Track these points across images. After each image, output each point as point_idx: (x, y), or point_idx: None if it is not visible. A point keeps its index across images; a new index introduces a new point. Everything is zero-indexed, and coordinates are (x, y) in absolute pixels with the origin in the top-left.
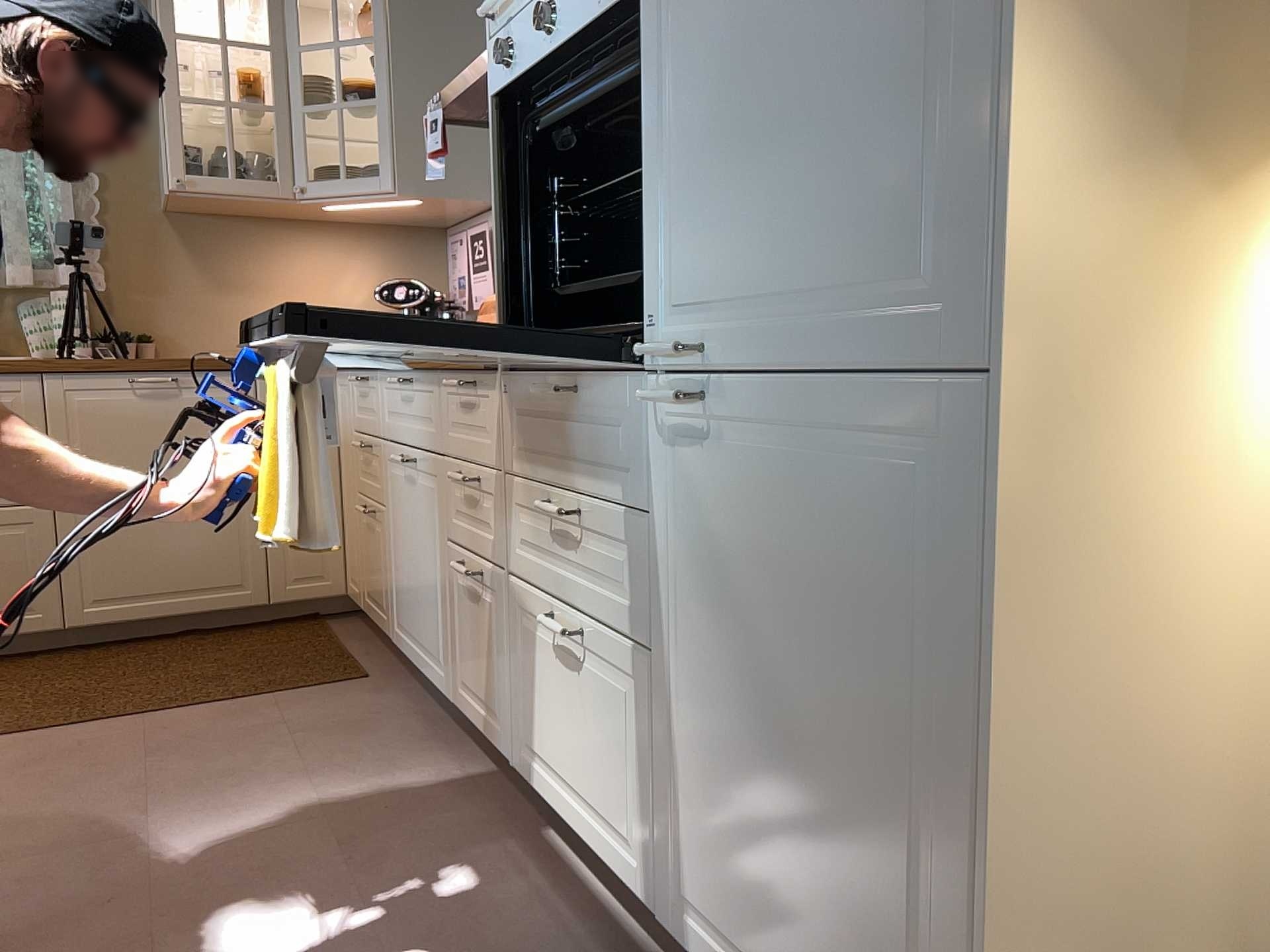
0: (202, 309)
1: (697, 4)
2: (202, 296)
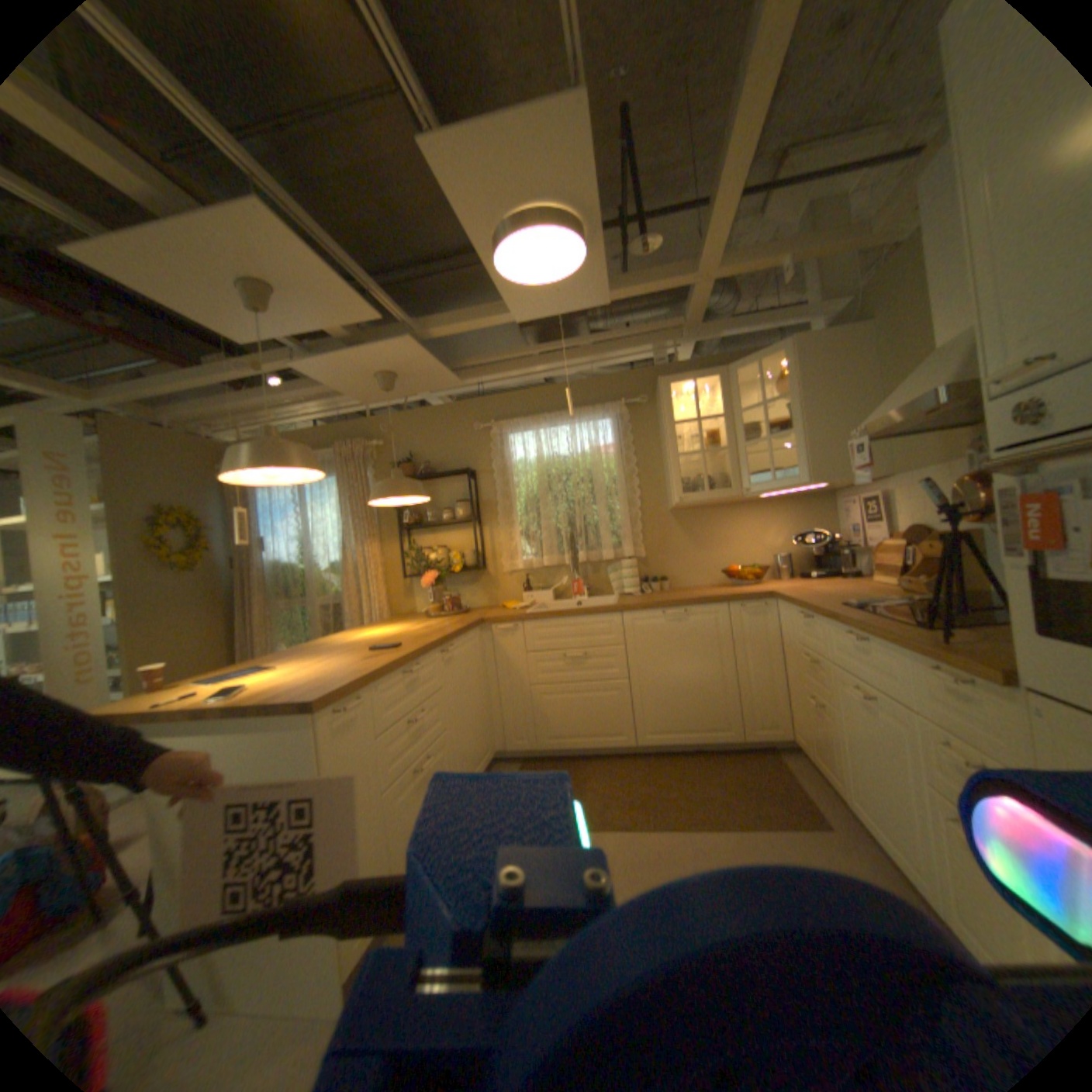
0: (690, 559)
1: None
2: (689, 552)
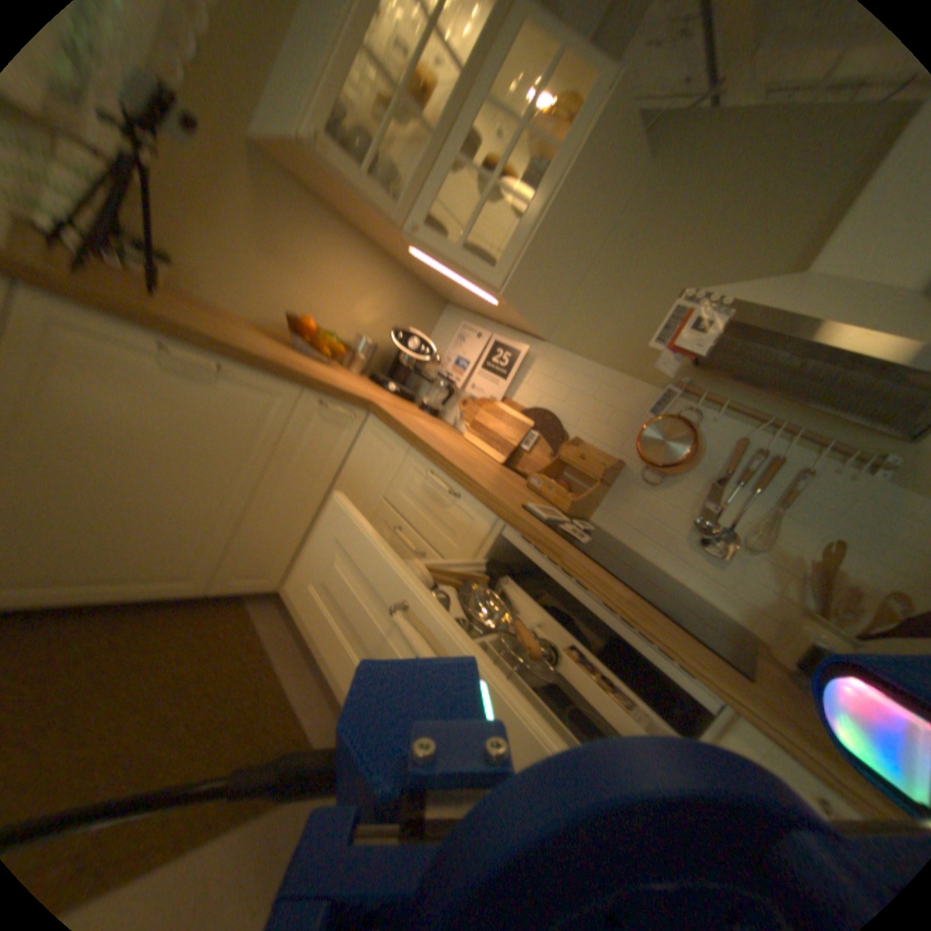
0: (236, 256)
1: None
2: (242, 243)
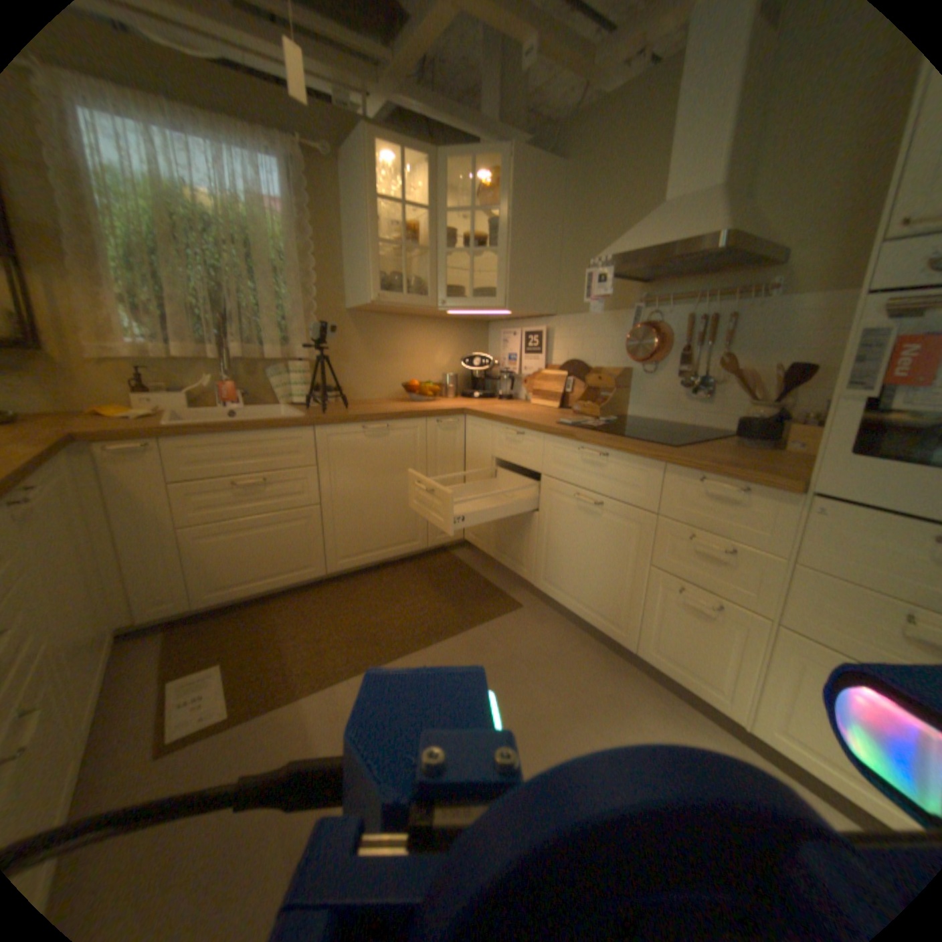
0: (364, 369)
1: None
2: (364, 361)
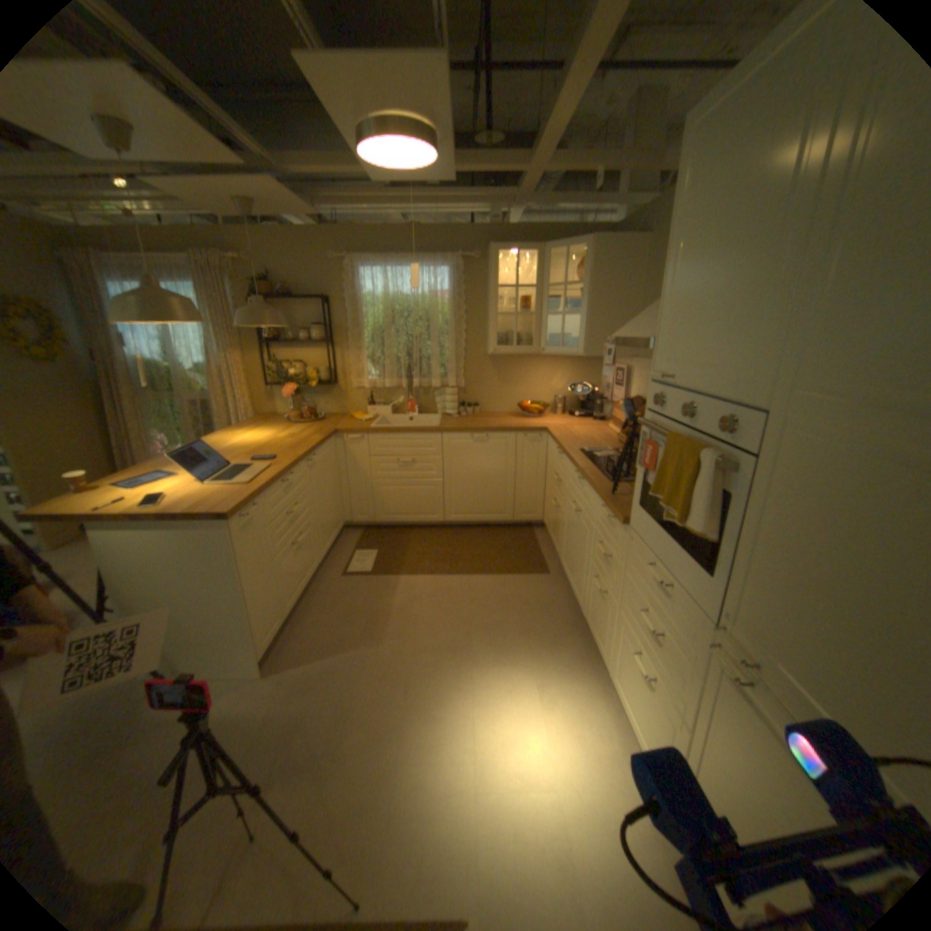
0: (497, 393)
1: (786, 504)
2: (497, 387)
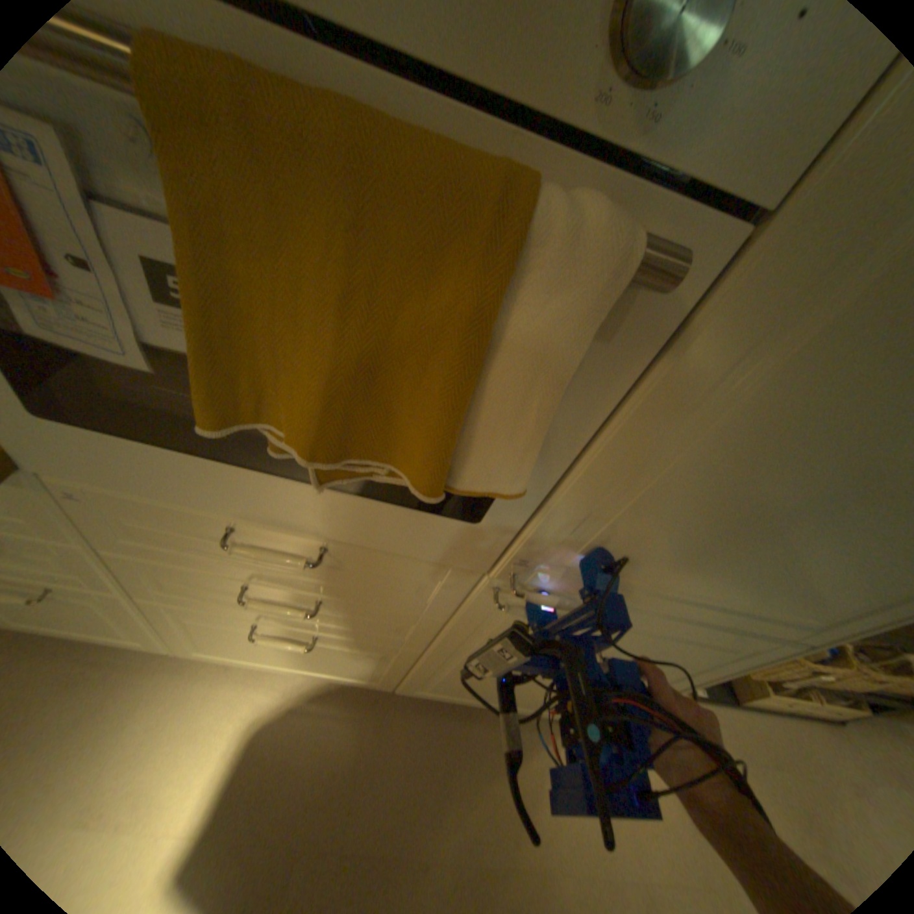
0: None
1: (836, 362)
2: None
